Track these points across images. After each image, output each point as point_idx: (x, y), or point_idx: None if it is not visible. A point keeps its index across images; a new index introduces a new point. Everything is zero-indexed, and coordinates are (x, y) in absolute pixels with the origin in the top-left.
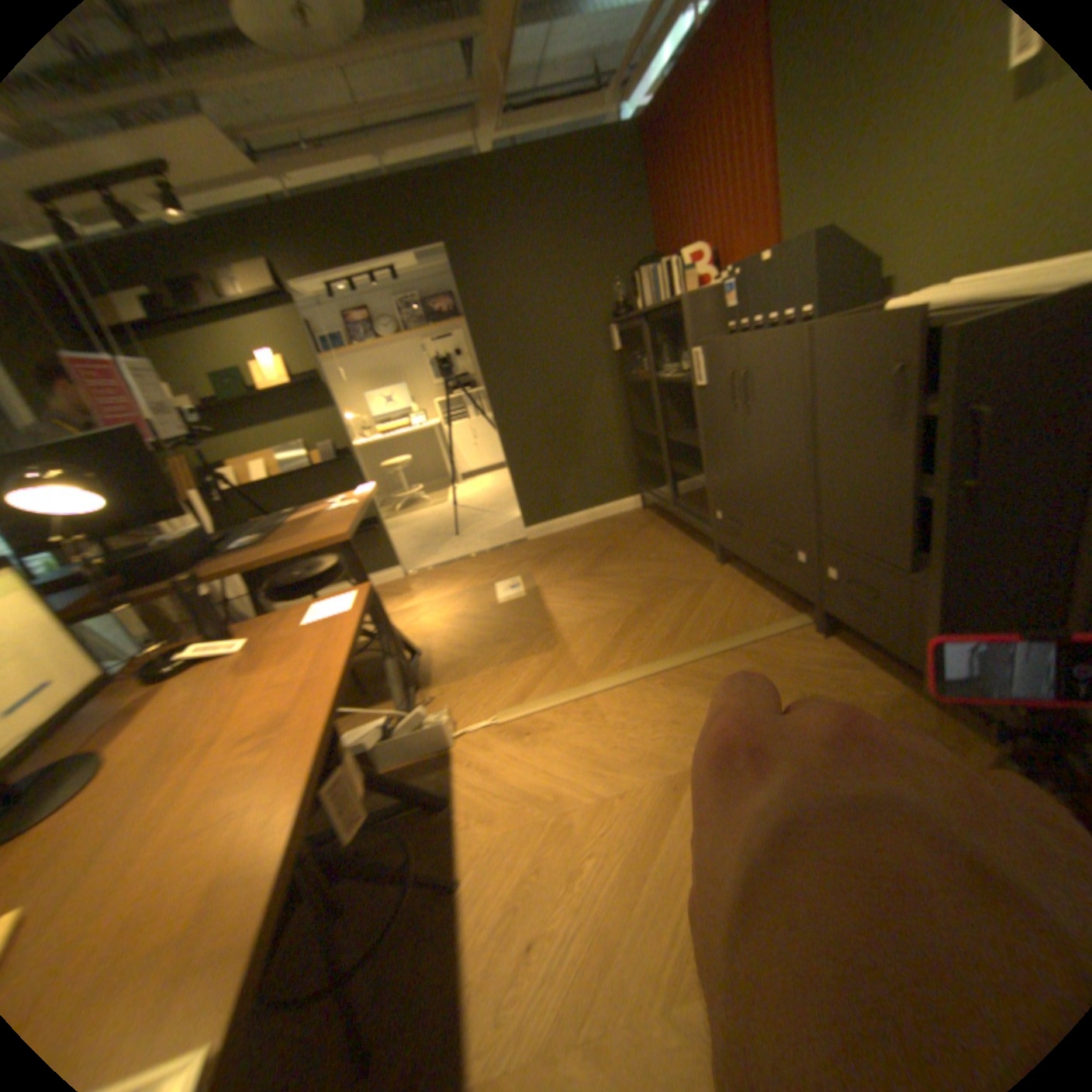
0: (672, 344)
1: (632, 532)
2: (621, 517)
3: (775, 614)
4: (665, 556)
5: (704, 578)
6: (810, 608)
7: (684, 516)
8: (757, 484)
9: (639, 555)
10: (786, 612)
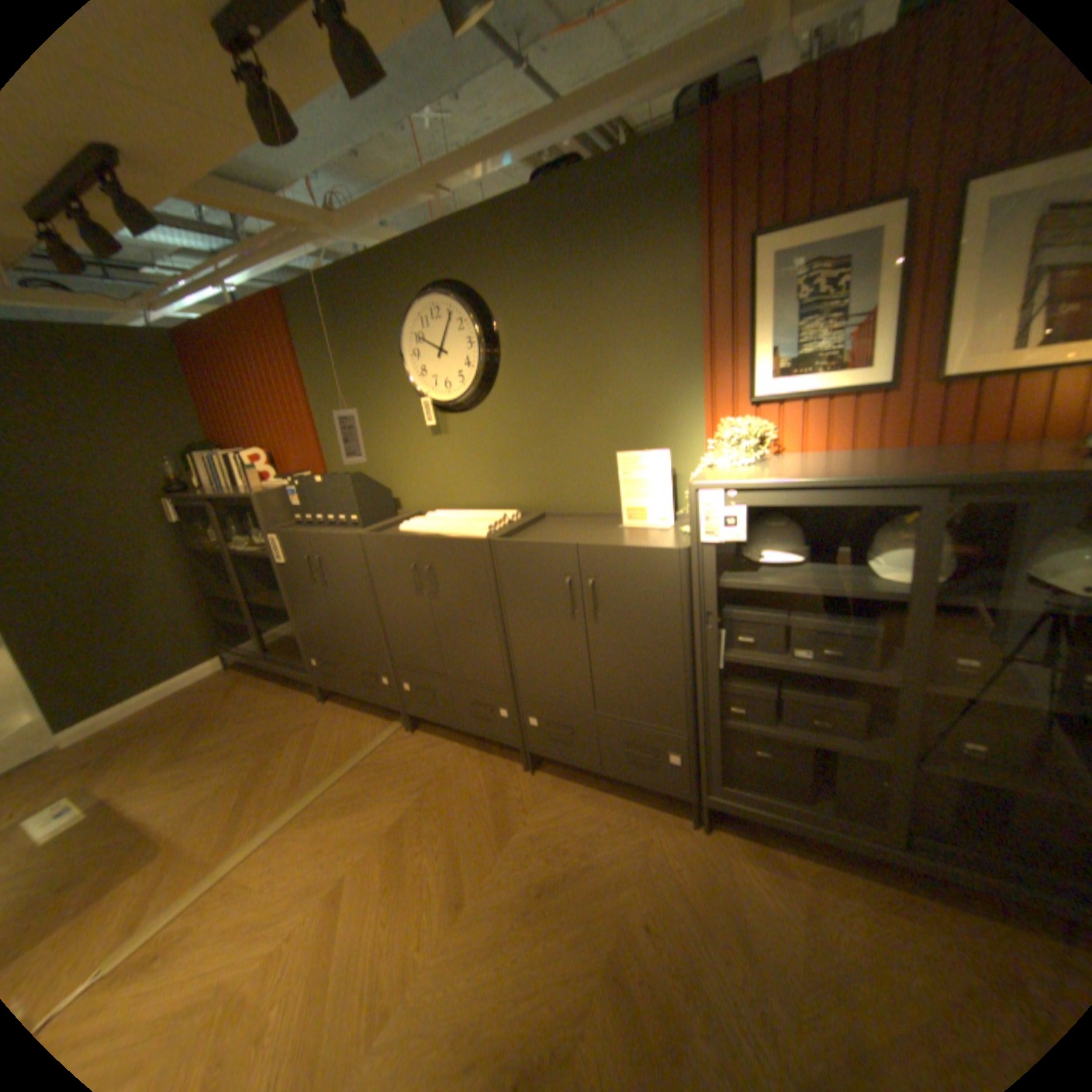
0: (236, 519)
1: (218, 699)
2: (198, 686)
3: (374, 730)
4: (264, 713)
5: (309, 721)
6: (397, 716)
7: (276, 670)
8: (341, 635)
9: (234, 720)
10: (382, 725)
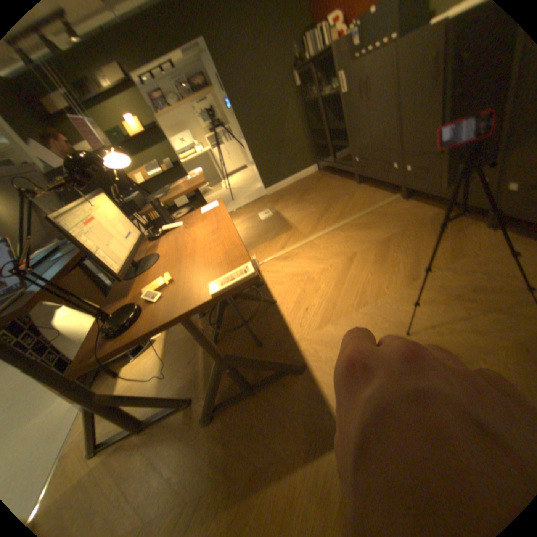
0: (325, 76)
1: (315, 180)
2: (308, 175)
3: (384, 196)
4: (332, 186)
5: (351, 190)
6: (399, 191)
7: (339, 166)
8: (373, 136)
9: (320, 188)
10: (389, 195)
